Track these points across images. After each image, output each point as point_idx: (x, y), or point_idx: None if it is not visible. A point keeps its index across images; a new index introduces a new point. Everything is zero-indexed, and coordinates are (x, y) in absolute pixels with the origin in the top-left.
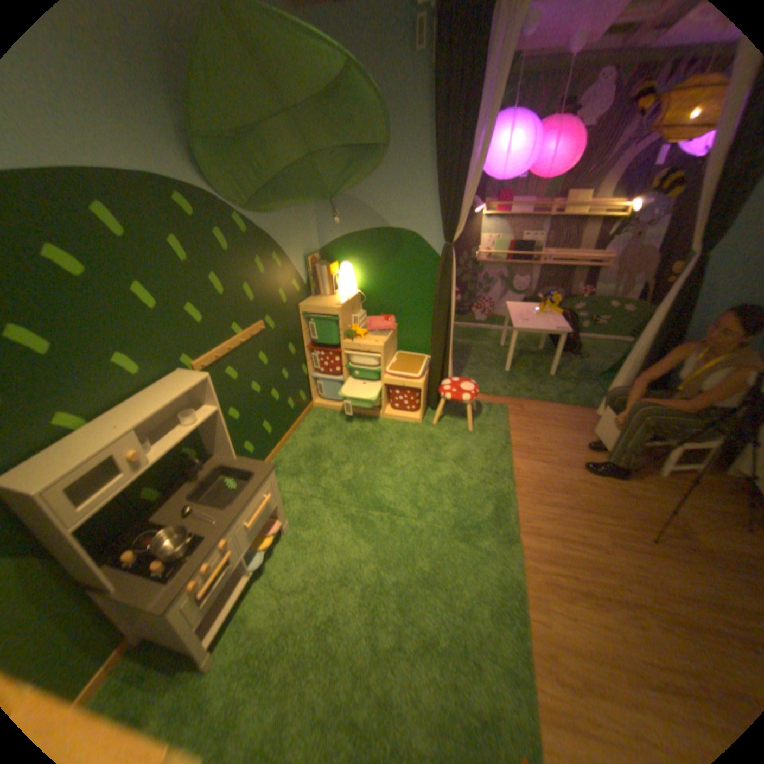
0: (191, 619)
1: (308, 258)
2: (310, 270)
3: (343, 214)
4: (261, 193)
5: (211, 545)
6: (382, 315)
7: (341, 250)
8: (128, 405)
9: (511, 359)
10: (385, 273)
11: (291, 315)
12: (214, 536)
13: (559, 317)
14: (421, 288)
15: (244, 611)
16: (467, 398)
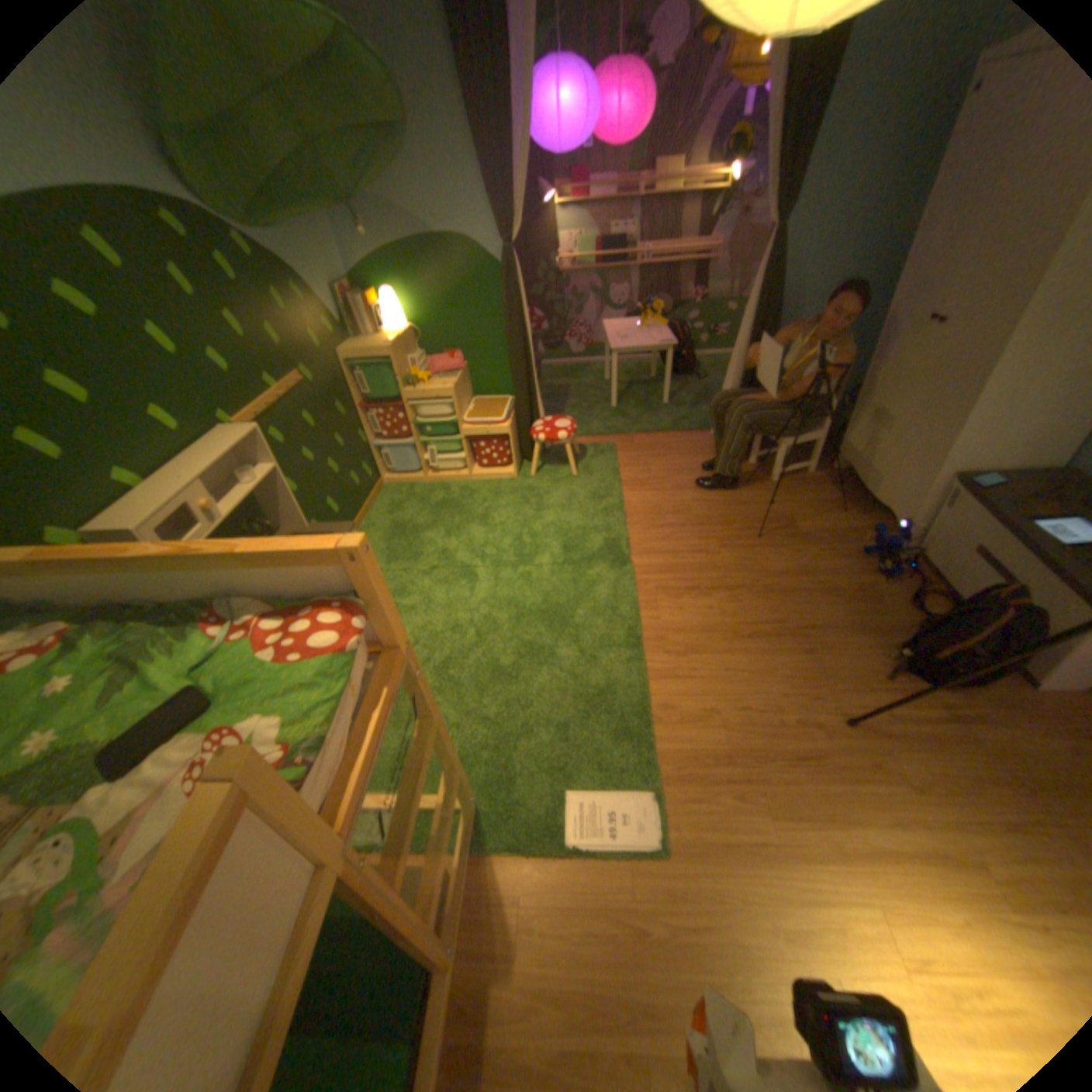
0: None
1: (334, 287)
2: (340, 302)
3: (367, 221)
4: (257, 200)
5: None
6: (445, 352)
7: (375, 272)
8: (179, 462)
9: (615, 391)
10: (439, 295)
11: (330, 364)
12: None
13: (664, 330)
14: (487, 310)
15: None
16: (564, 436)
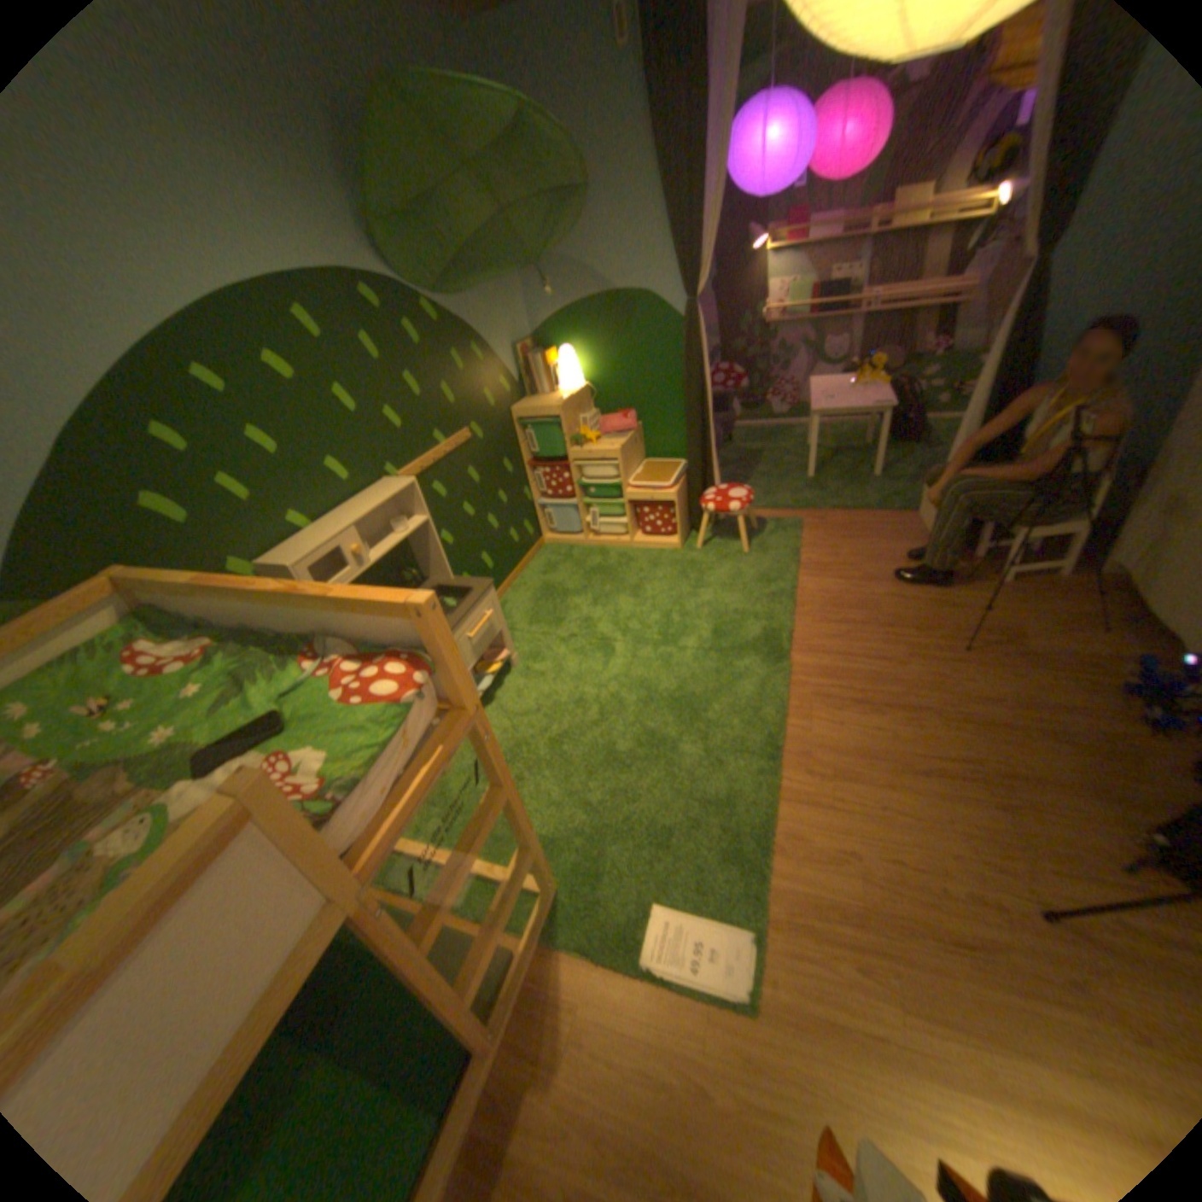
0: None
1: (515, 348)
2: (519, 362)
3: (554, 282)
4: (448, 271)
5: None
6: (618, 413)
7: (557, 332)
8: (343, 510)
9: (813, 458)
10: (617, 354)
11: (502, 423)
12: None
13: (884, 388)
14: (666, 368)
15: None
16: (736, 507)
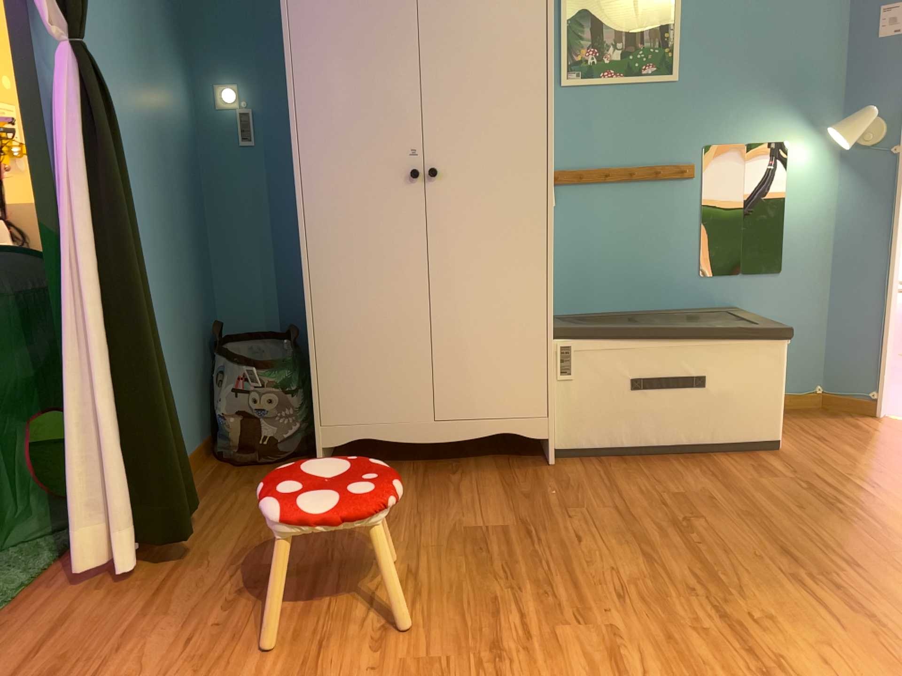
0: None
1: None
2: None
3: None
4: None
5: None
6: None
7: None
8: None
9: None
10: None
11: None
12: None
13: None
14: None
15: None
16: None
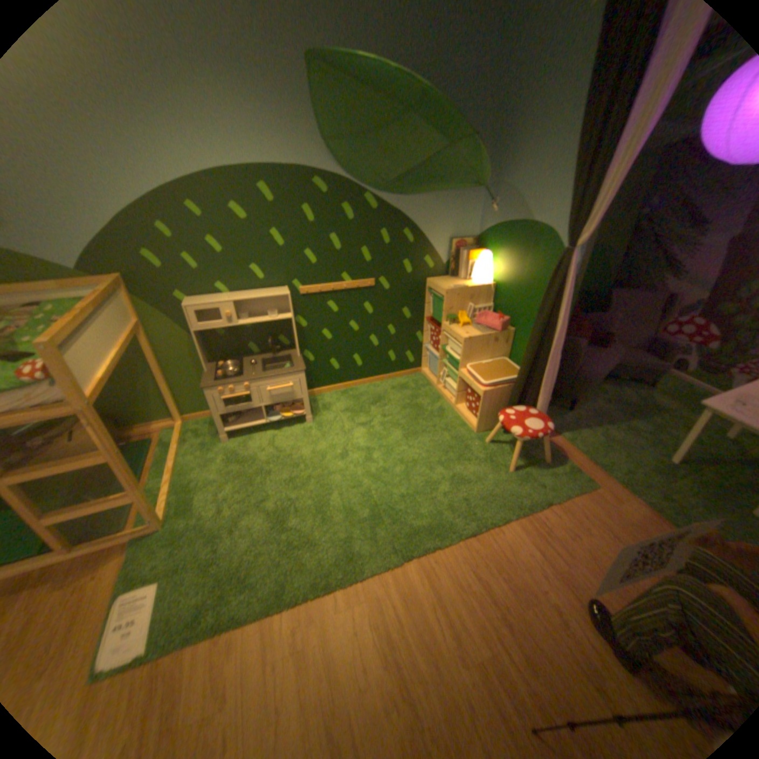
0: (218, 408)
1: (452, 241)
2: (452, 251)
3: (501, 202)
4: (402, 178)
5: (239, 381)
6: (499, 314)
7: (492, 239)
8: (247, 293)
9: (688, 450)
10: (519, 270)
11: (414, 286)
12: (245, 379)
13: None
14: (545, 296)
15: (255, 438)
16: (517, 433)
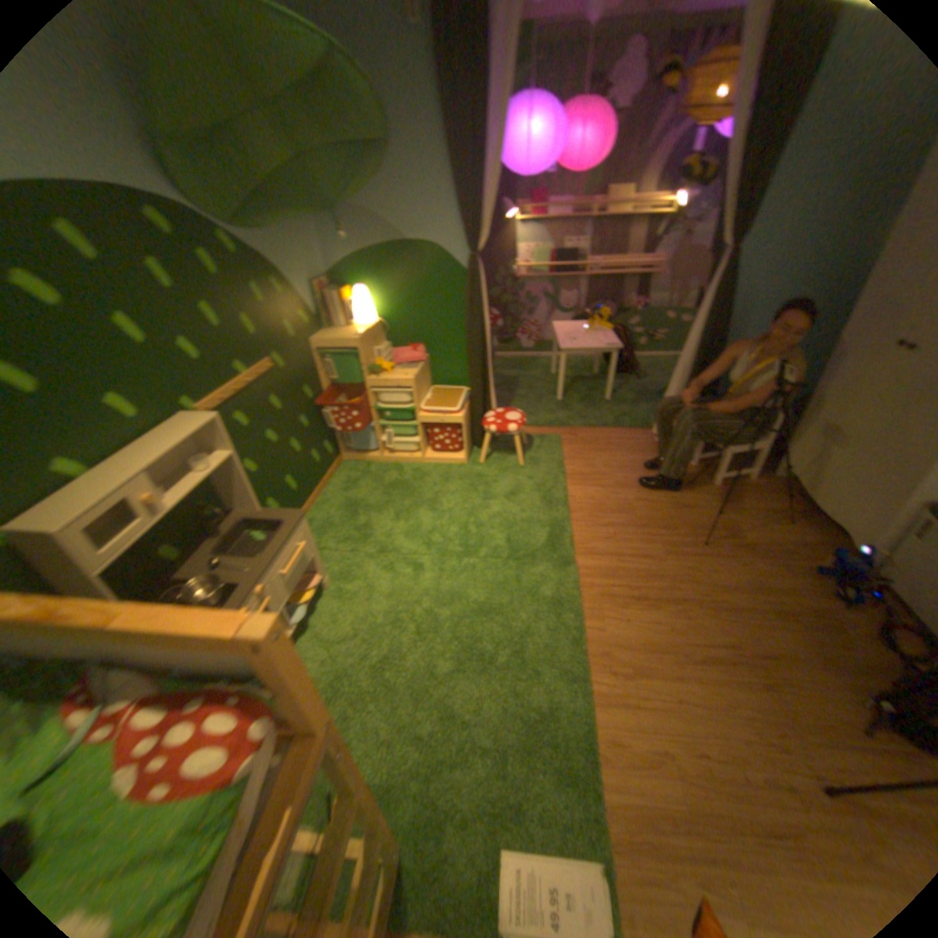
0: None
1: (311, 283)
2: (316, 297)
3: (347, 227)
4: (244, 204)
5: (245, 591)
6: (408, 345)
7: (350, 272)
8: (127, 451)
9: (561, 386)
10: (406, 295)
11: (300, 352)
12: (247, 583)
13: (608, 333)
14: (449, 310)
15: None
16: (513, 428)
